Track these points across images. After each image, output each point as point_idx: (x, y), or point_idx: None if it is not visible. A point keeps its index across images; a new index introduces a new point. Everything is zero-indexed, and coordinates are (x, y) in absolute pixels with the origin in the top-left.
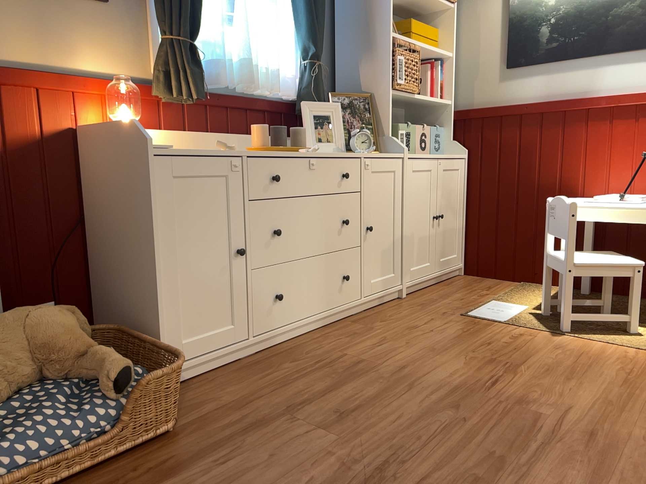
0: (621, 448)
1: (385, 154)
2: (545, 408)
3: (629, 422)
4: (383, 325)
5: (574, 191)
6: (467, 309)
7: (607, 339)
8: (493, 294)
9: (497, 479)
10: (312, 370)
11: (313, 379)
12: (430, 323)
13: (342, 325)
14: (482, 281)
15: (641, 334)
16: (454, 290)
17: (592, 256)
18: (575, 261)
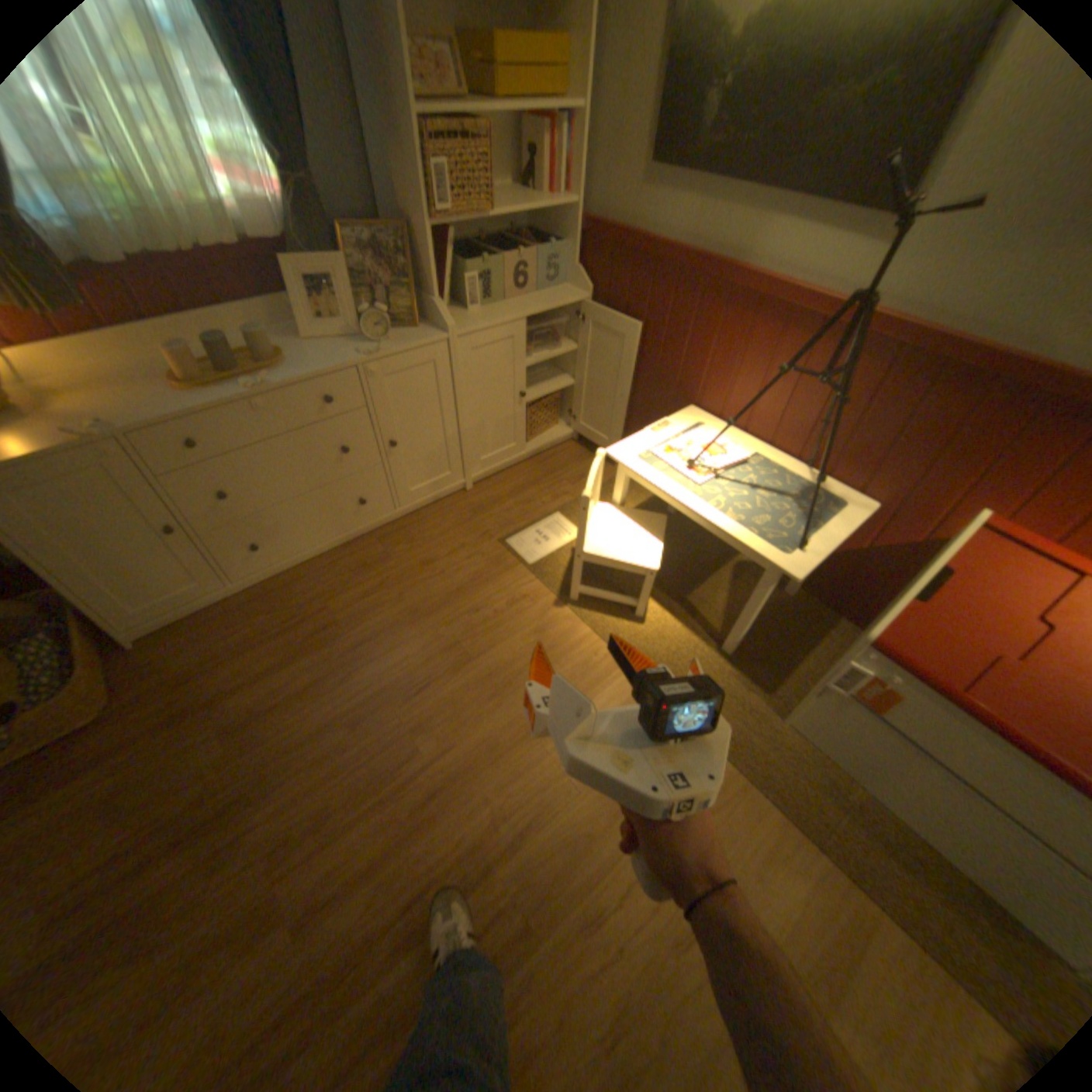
0: (441, 822)
1: (420, 336)
2: (431, 743)
3: (484, 783)
4: (404, 552)
5: (692, 396)
6: (516, 528)
7: (599, 626)
8: (572, 496)
9: (304, 843)
10: (276, 633)
11: (268, 650)
12: (454, 555)
13: (364, 543)
14: (586, 461)
15: (645, 621)
16: (536, 480)
17: (625, 532)
18: (590, 546)
